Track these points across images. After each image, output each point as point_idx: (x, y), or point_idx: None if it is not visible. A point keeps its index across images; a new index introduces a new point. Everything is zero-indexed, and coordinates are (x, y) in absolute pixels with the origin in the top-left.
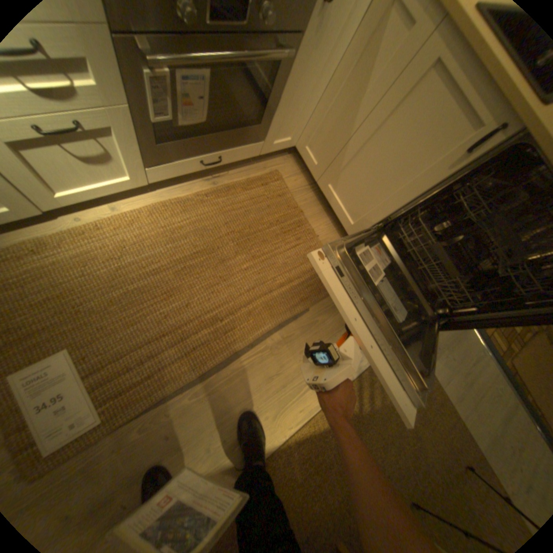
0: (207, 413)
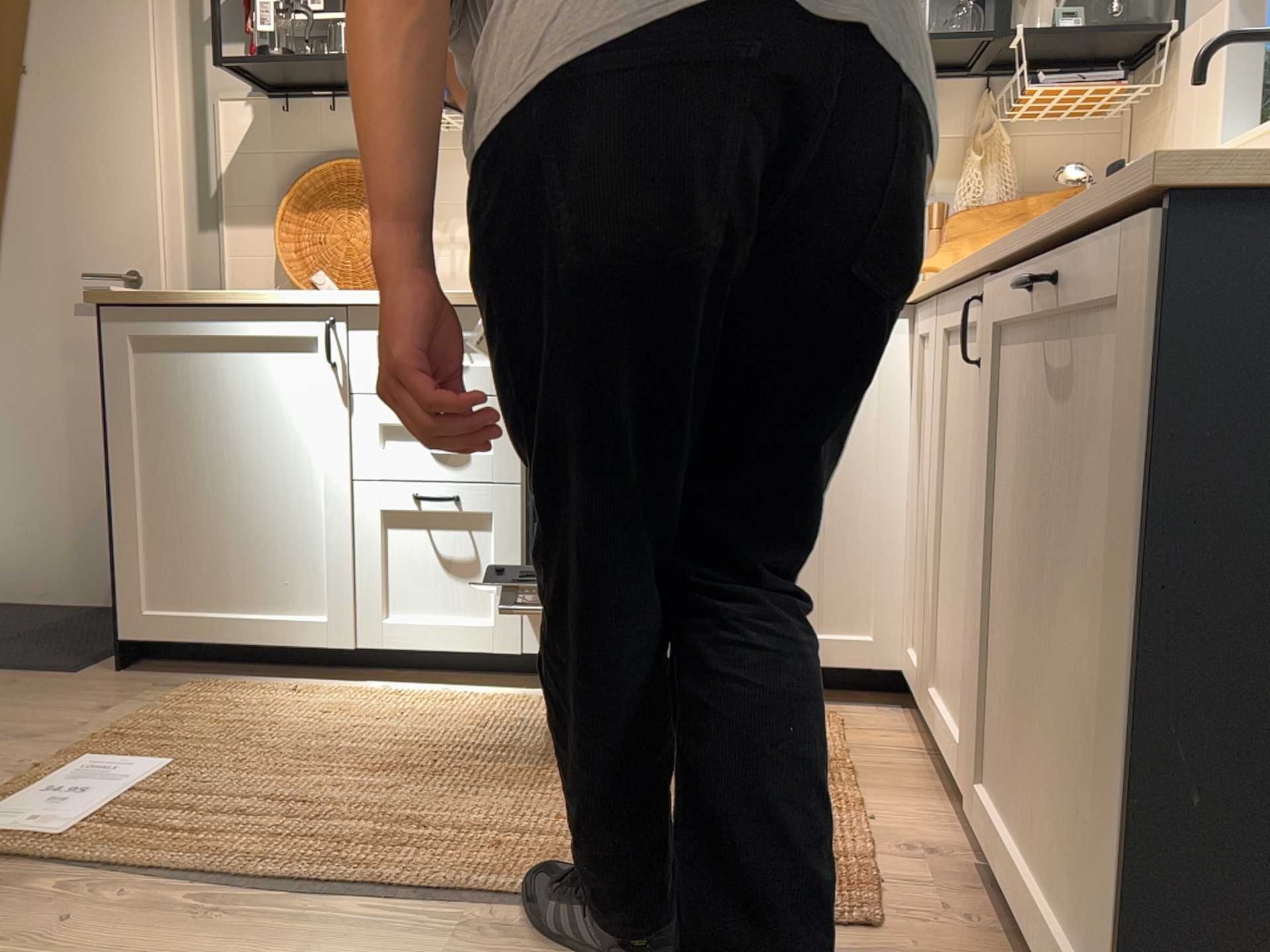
0: (174, 949)
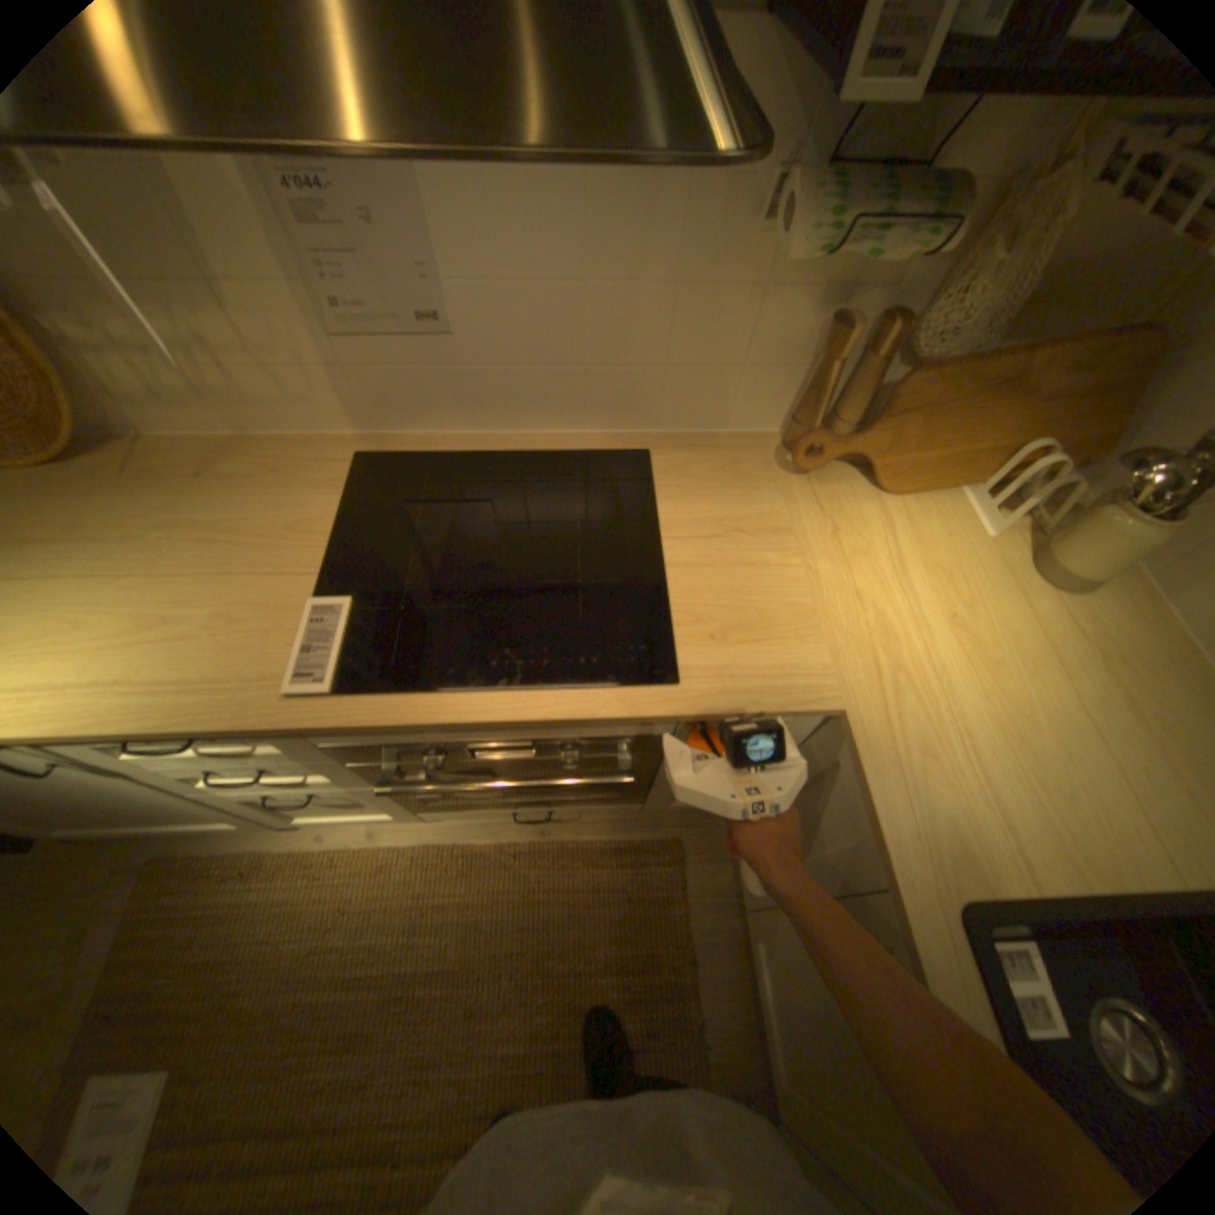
0: None
